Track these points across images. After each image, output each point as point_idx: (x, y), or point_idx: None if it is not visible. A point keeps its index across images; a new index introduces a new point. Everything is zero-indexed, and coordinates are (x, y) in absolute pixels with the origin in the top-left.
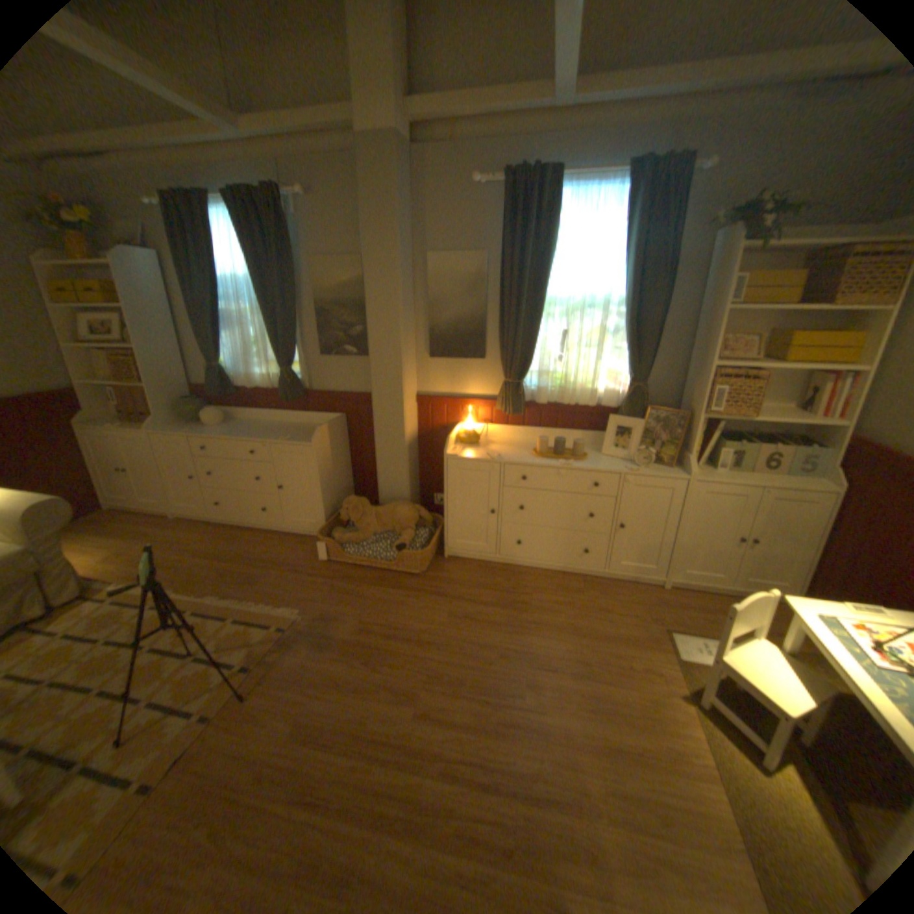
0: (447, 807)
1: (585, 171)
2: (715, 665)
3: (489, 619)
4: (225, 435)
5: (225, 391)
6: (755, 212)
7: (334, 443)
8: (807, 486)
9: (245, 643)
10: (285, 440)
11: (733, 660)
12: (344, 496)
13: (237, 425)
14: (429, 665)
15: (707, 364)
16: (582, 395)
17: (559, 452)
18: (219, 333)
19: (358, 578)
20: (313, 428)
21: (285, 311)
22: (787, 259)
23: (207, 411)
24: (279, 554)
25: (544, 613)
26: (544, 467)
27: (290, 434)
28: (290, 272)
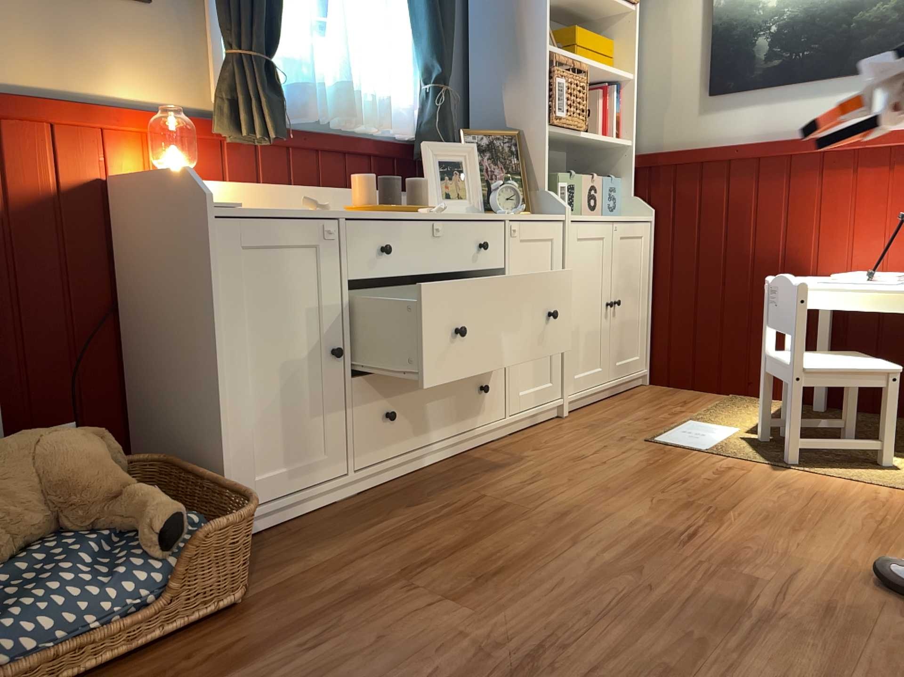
0: None
1: None
2: (719, 438)
3: (510, 555)
4: None
5: None
6: None
7: None
8: (630, 217)
9: None
10: None
11: (805, 364)
12: None
13: None
14: None
15: (530, 51)
16: (360, 112)
17: (397, 201)
18: None
19: None
20: None
21: None
22: None
23: None
24: None
25: (542, 500)
26: (410, 219)
27: None
28: None
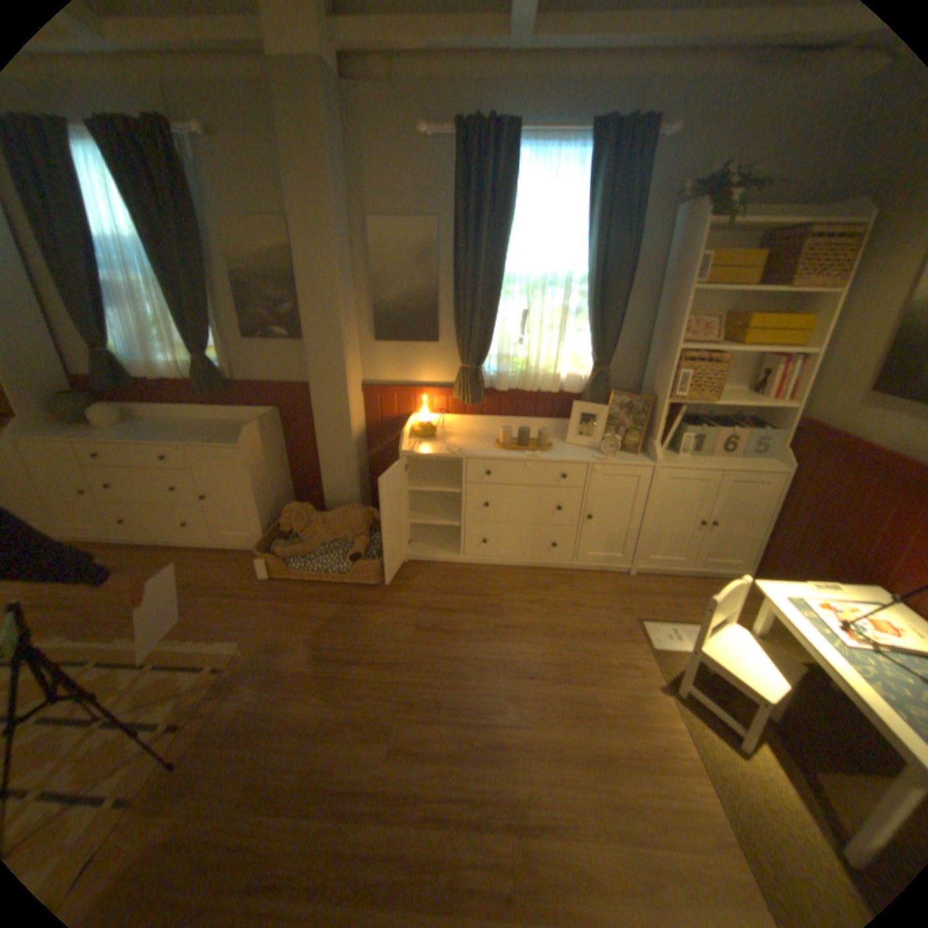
0: (435, 856)
1: (546, 128)
2: (685, 650)
3: (459, 628)
4: (124, 437)
5: (119, 383)
6: (722, 185)
7: (266, 441)
8: (762, 467)
9: (171, 692)
10: (205, 440)
11: (711, 650)
12: (282, 501)
13: (140, 423)
14: (399, 689)
15: (671, 347)
16: (544, 381)
17: (524, 443)
18: (104, 309)
19: (308, 596)
20: (240, 425)
21: (192, 283)
22: (744, 238)
23: (97, 408)
24: (208, 575)
25: (516, 615)
26: (509, 460)
27: (210, 432)
28: (194, 234)
